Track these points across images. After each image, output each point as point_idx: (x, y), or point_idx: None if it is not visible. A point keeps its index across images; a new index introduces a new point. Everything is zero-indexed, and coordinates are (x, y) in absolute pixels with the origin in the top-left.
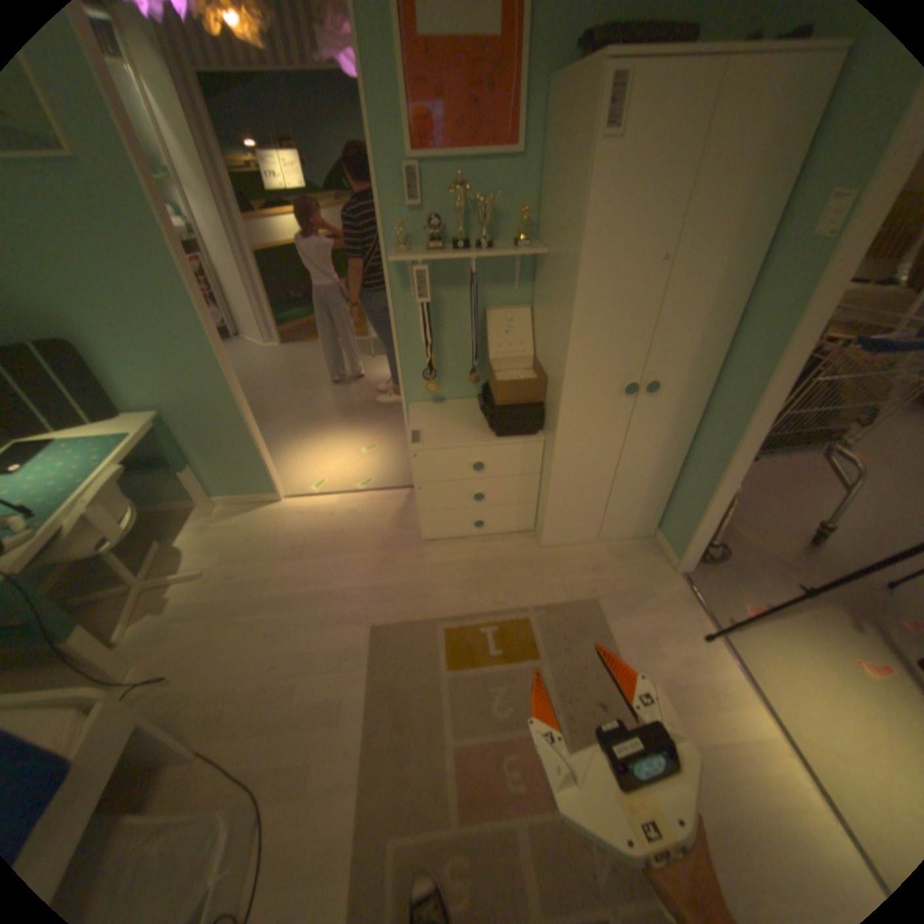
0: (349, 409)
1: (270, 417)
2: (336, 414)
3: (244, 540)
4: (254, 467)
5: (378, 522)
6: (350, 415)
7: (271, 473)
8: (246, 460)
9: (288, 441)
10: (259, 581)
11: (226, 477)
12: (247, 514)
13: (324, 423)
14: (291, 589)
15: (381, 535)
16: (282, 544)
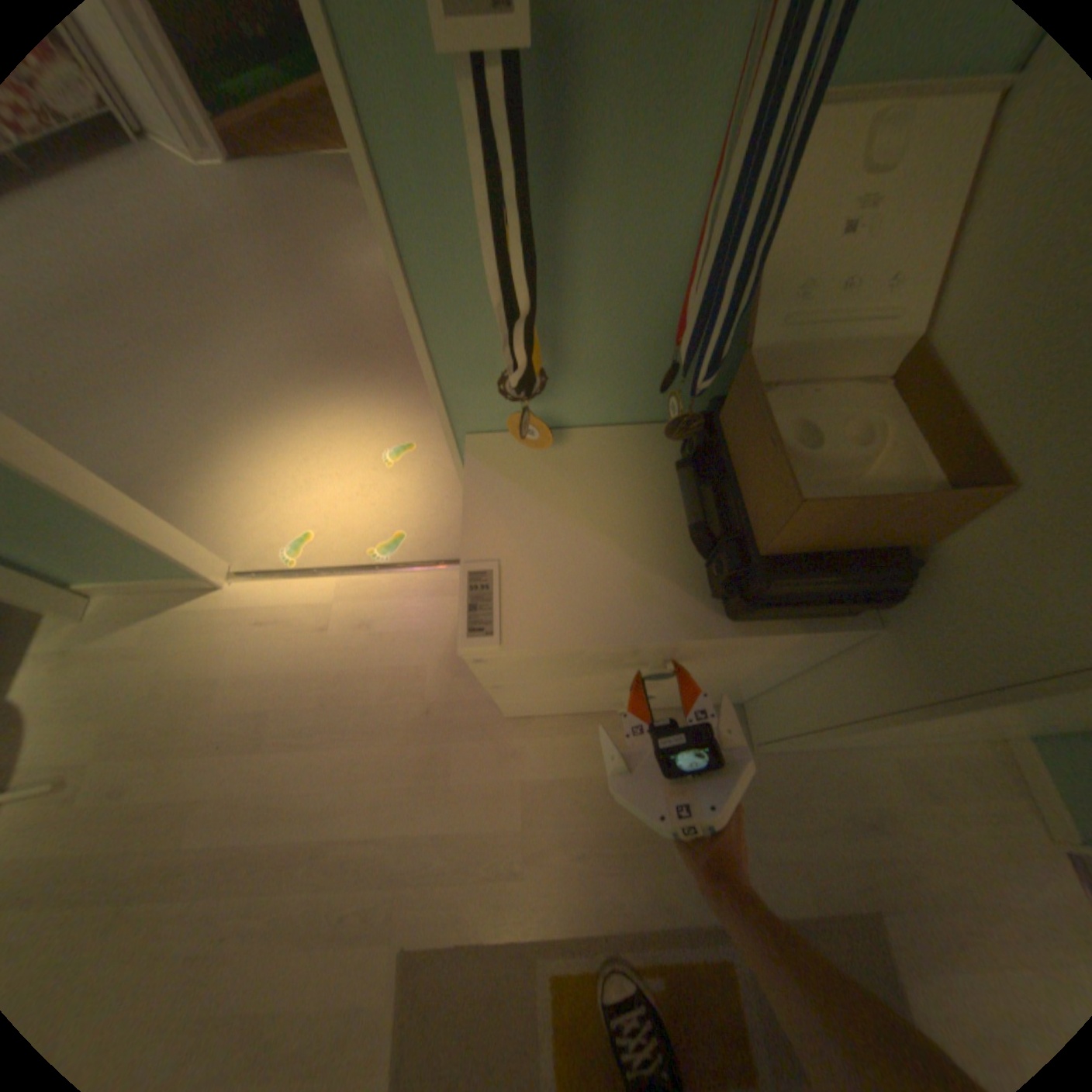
0: (360, 341)
1: (203, 355)
2: (335, 355)
3: (145, 691)
4: (126, 546)
5: (416, 658)
6: (362, 358)
7: (171, 554)
8: (97, 537)
9: (239, 423)
10: (174, 807)
11: (75, 559)
12: (154, 620)
13: (309, 378)
14: (239, 836)
15: (421, 696)
16: (222, 709)
